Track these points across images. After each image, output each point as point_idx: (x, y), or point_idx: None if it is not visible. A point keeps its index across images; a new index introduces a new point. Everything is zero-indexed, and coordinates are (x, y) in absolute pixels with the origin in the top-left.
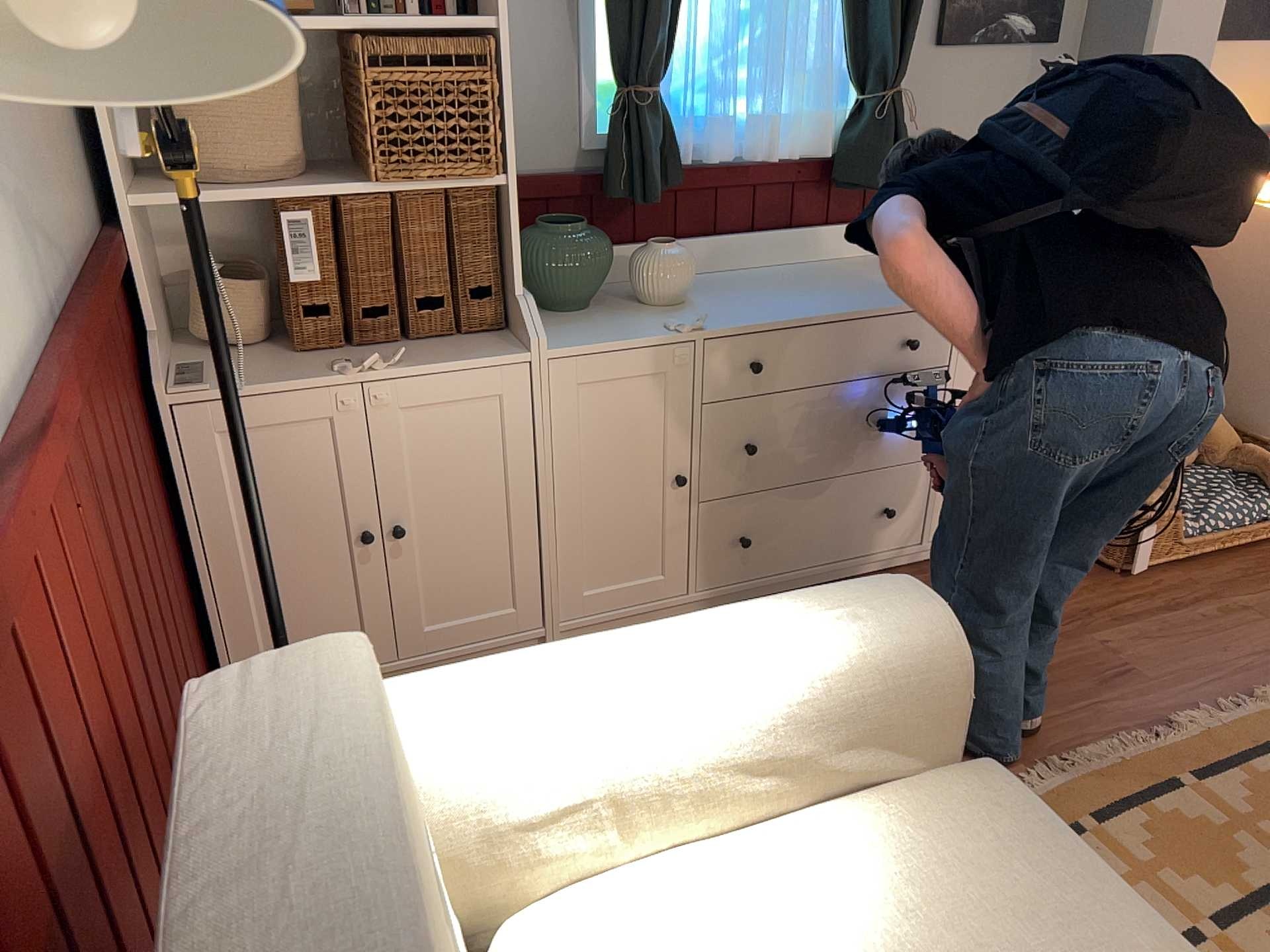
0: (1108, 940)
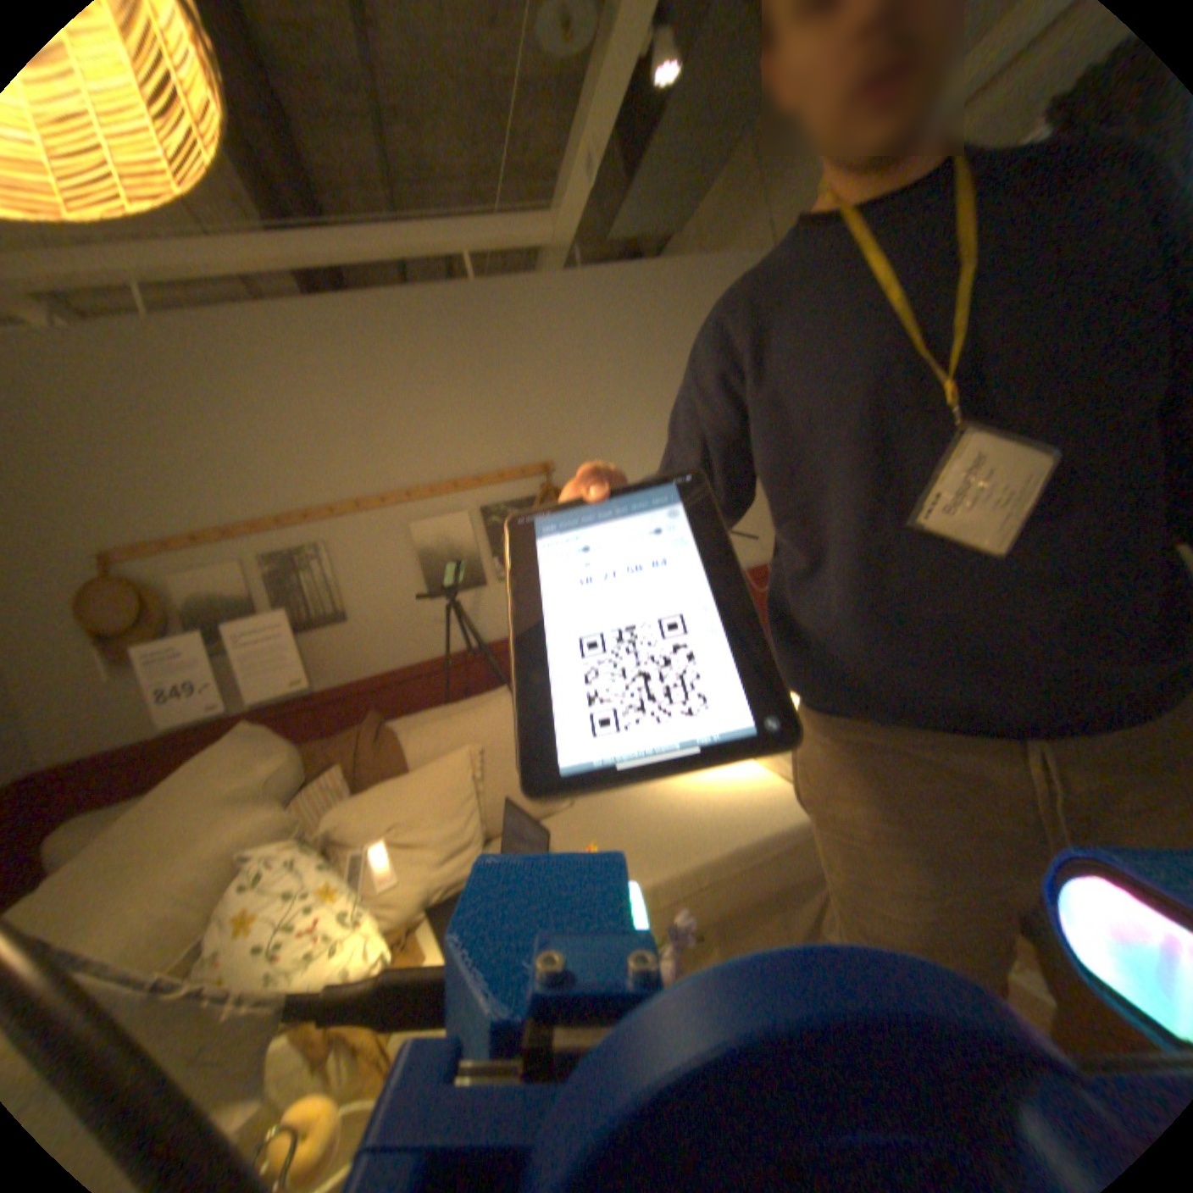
0: (730, 831)
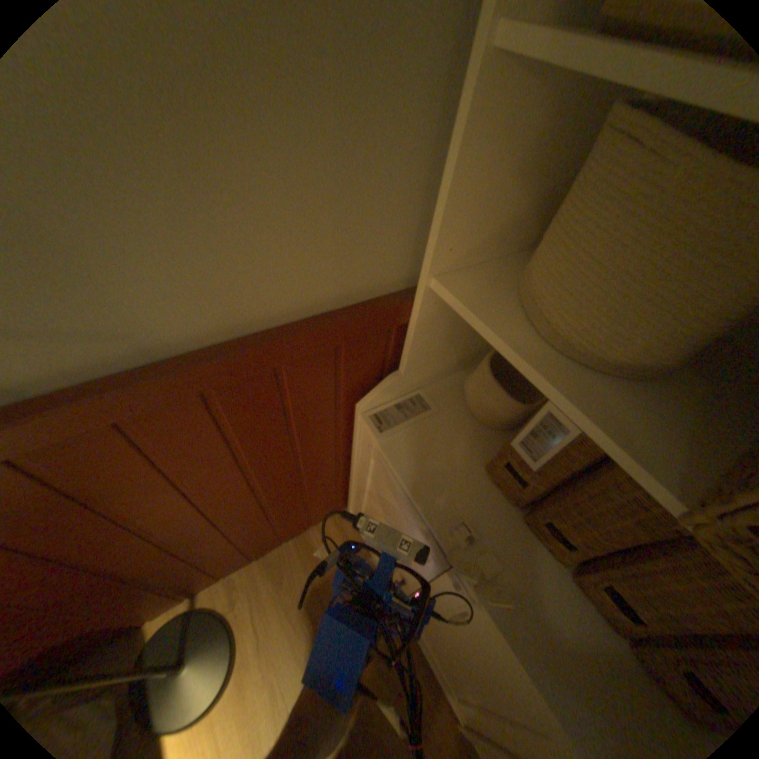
0: None
